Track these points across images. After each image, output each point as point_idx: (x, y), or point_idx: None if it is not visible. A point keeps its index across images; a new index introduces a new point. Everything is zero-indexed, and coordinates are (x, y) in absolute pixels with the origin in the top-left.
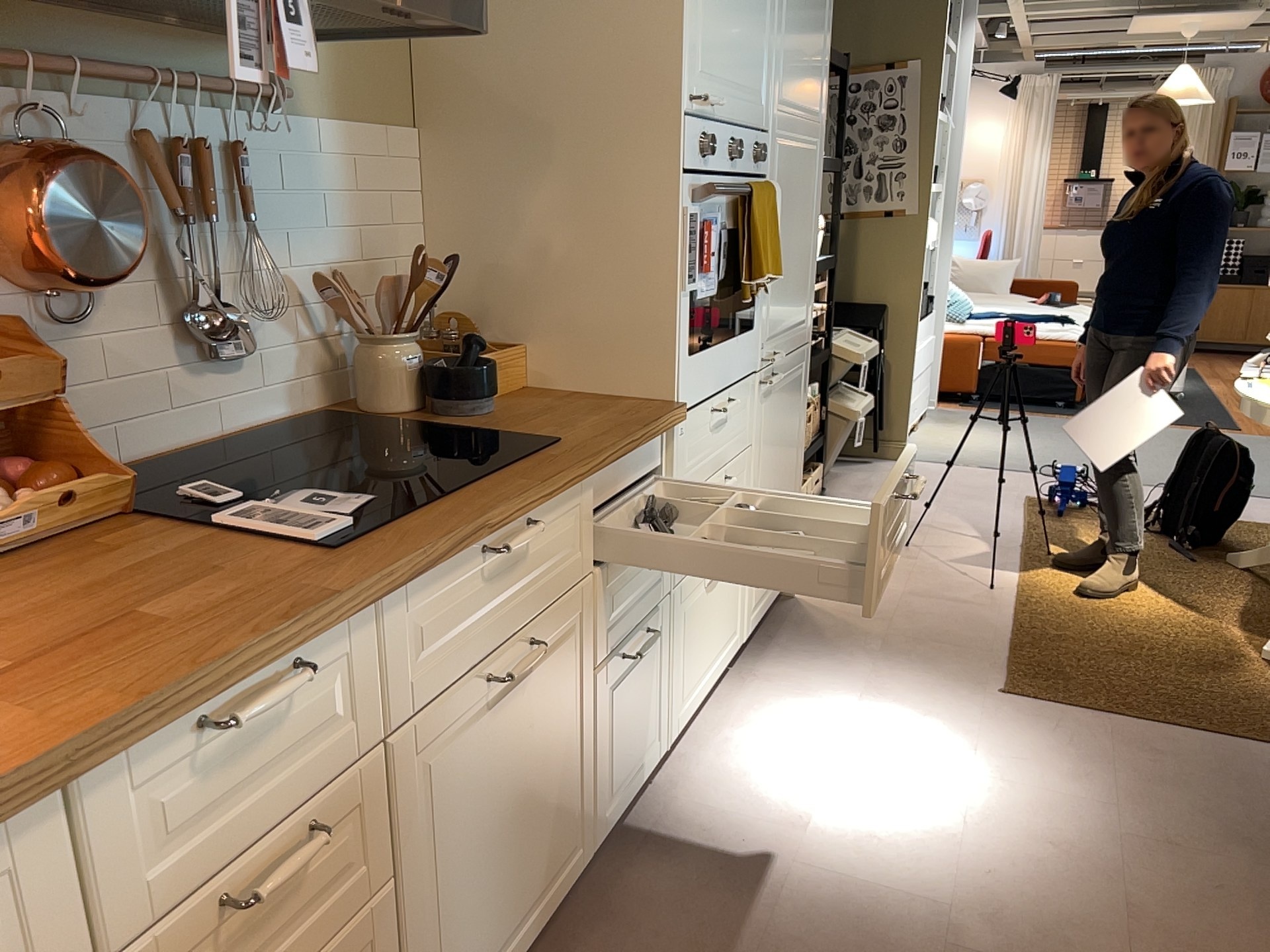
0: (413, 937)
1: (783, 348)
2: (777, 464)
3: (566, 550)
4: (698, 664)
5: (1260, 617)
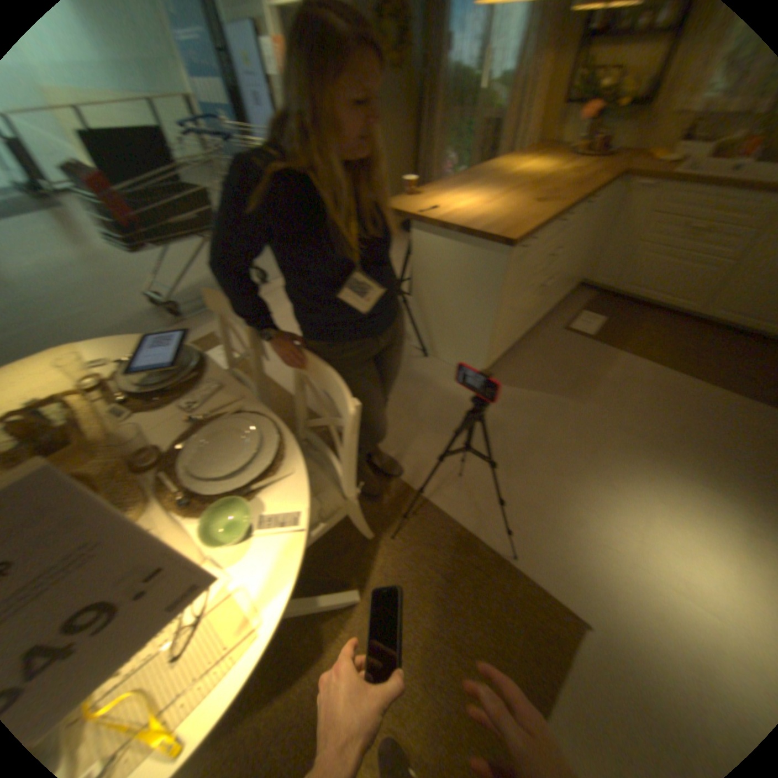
0: None
1: None
2: None
3: None
4: None
5: (276, 672)
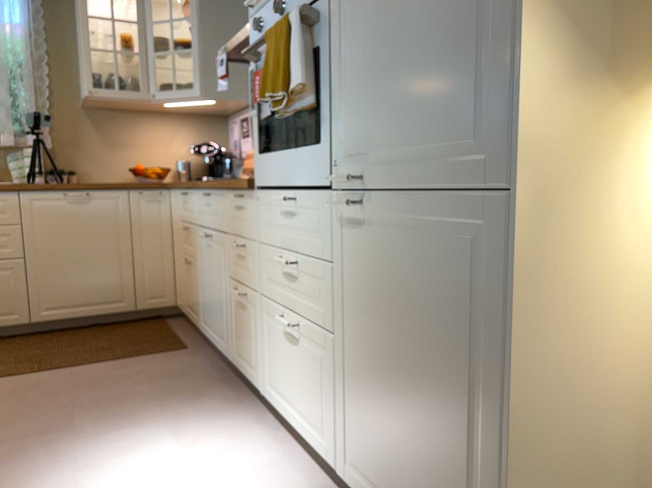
0: (198, 283)
1: (389, 177)
2: (390, 336)
3: (219, 215)
4: (282, 383)
5: None
